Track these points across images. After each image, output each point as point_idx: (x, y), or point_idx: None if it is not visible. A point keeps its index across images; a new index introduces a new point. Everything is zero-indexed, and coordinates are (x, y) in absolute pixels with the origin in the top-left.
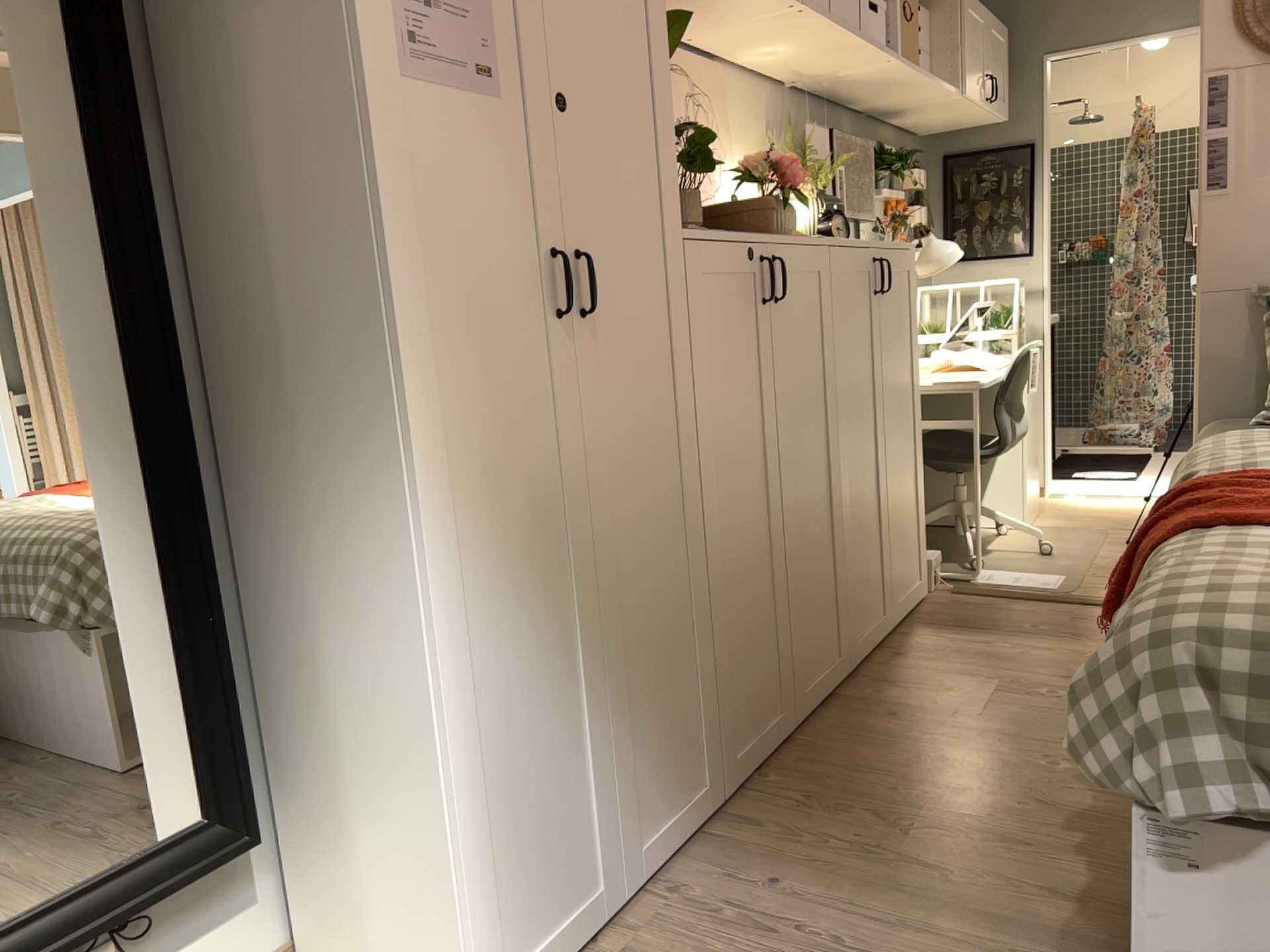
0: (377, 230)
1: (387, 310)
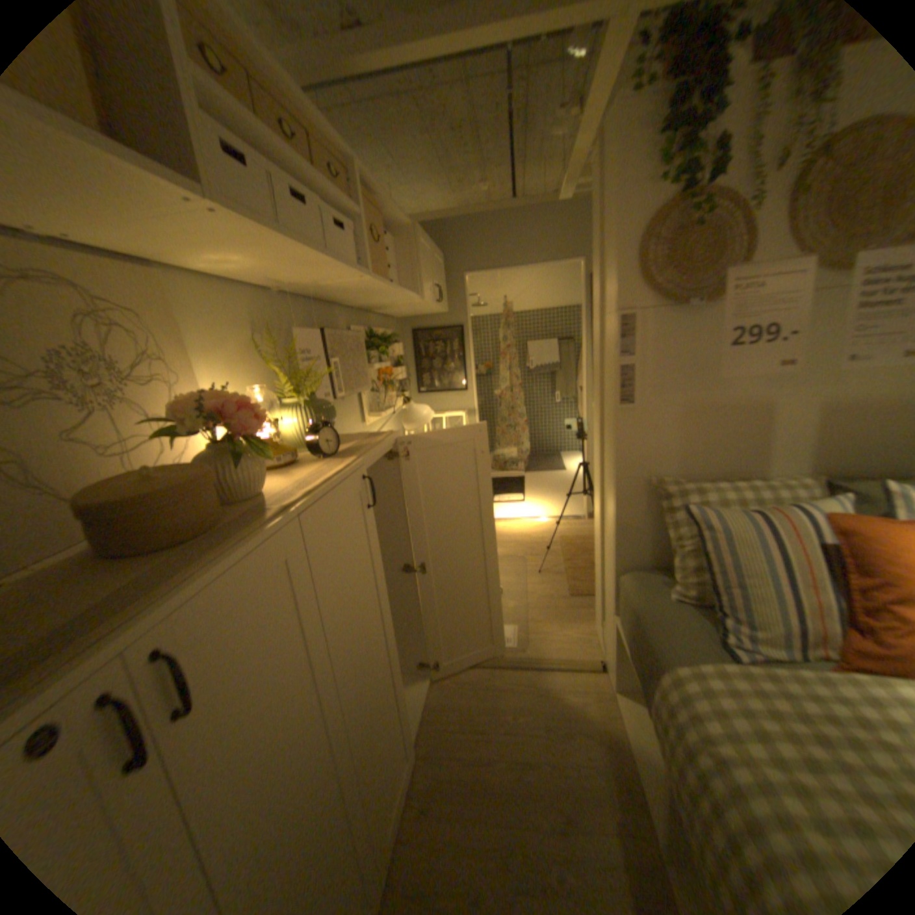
0: None
1: None
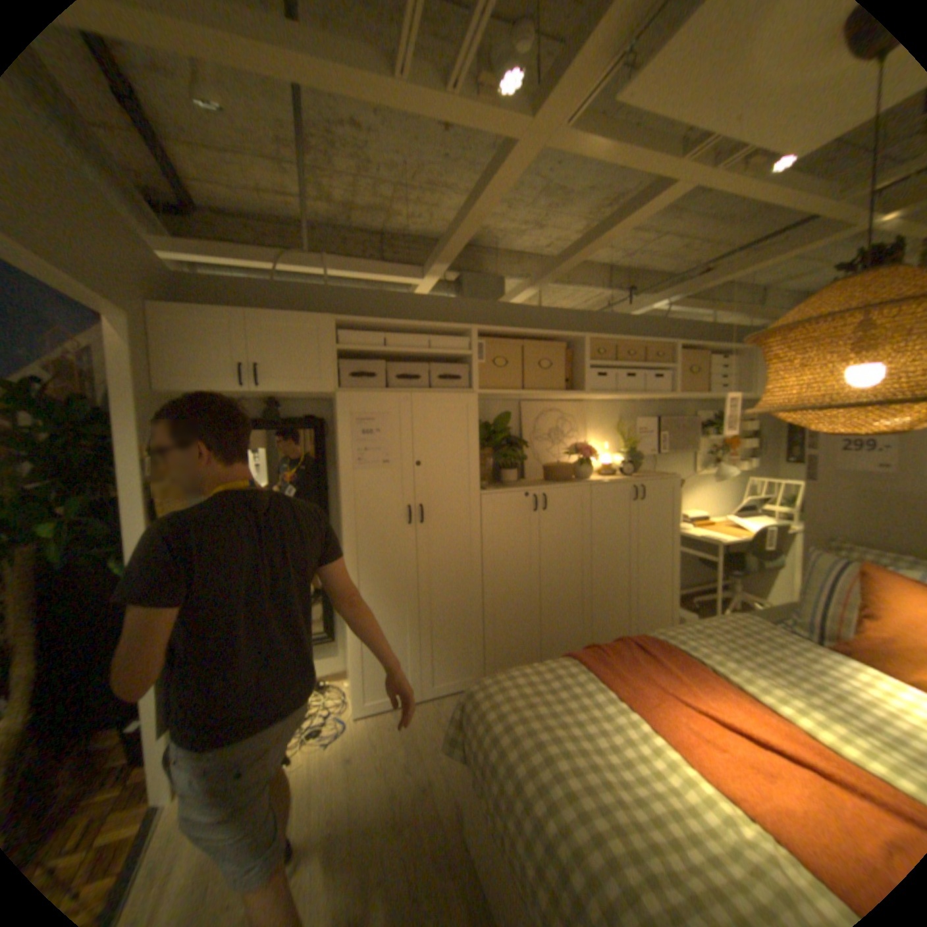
0: (342, 508)
1: (343, 527)
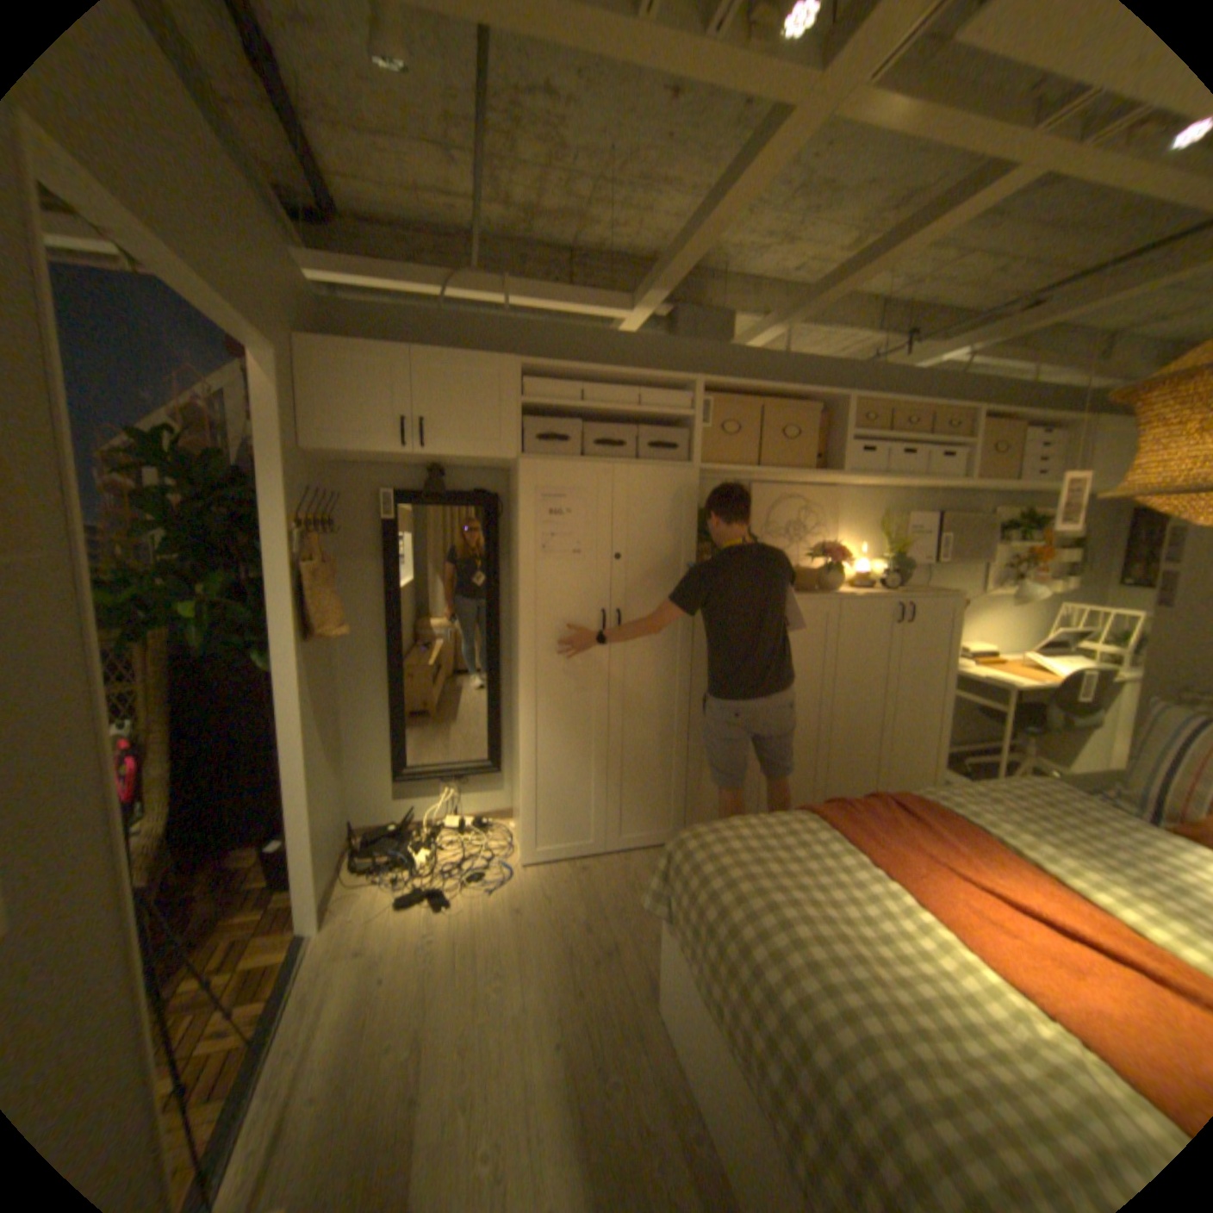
0: (521, 608)
1: (521, 632)
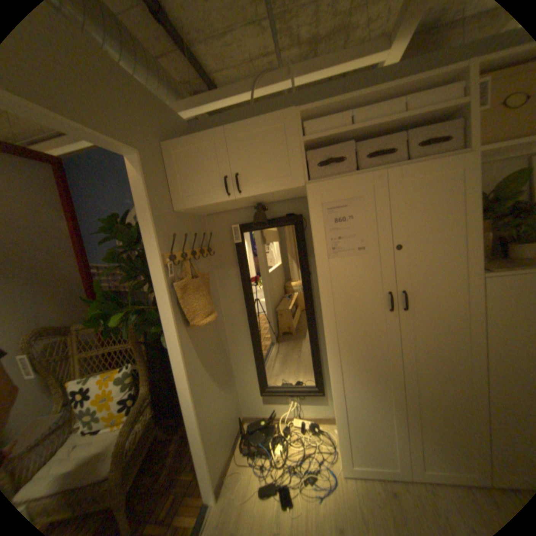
0: (321, 296)
1: (323, 313)
